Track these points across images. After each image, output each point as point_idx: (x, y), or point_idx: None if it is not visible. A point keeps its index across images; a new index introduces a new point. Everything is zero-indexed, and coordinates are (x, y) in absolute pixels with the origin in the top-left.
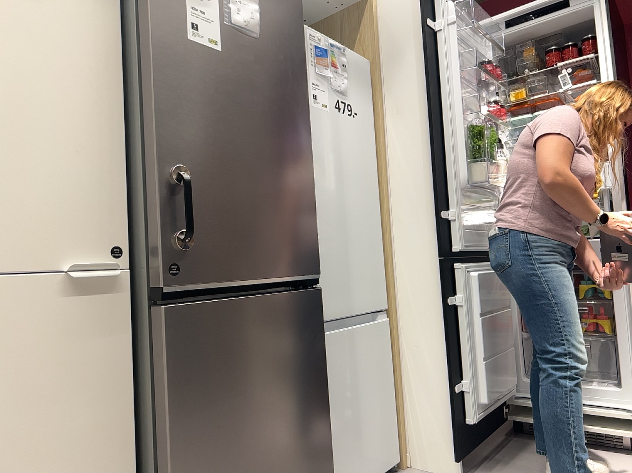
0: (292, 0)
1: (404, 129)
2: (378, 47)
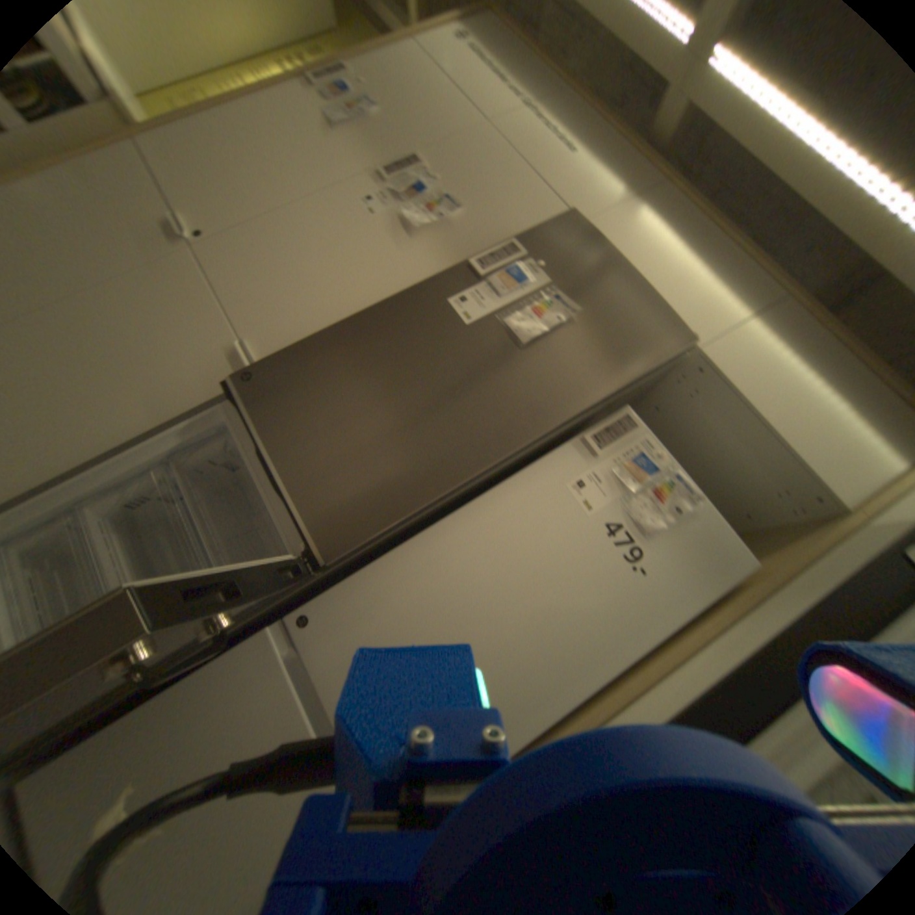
0: (615, 370)
1: (711, 676)
2: (799, 569)
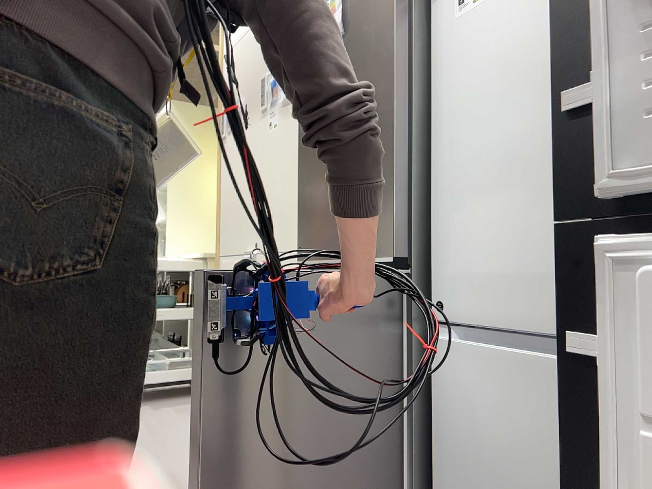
0: None
1: None
2: None
